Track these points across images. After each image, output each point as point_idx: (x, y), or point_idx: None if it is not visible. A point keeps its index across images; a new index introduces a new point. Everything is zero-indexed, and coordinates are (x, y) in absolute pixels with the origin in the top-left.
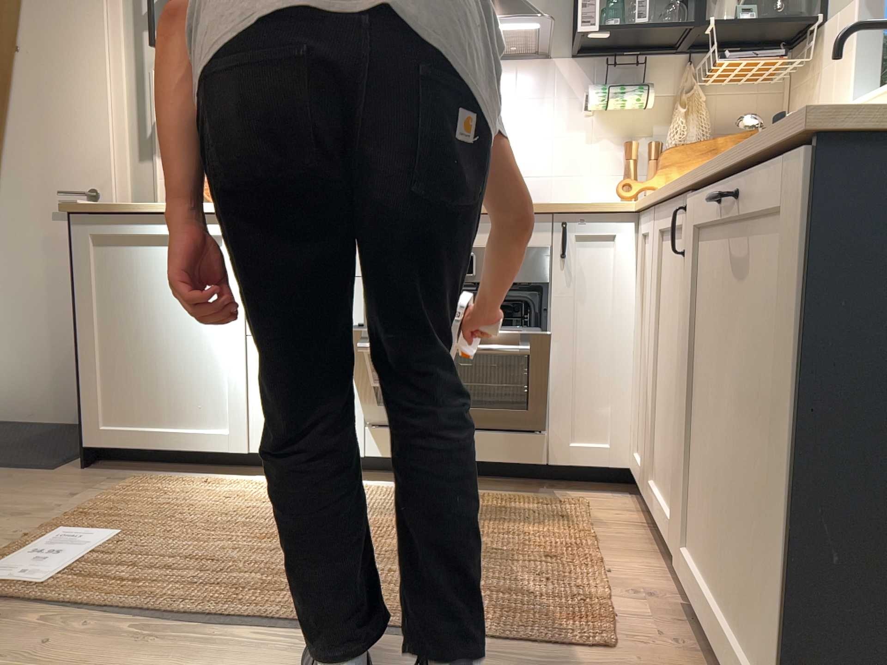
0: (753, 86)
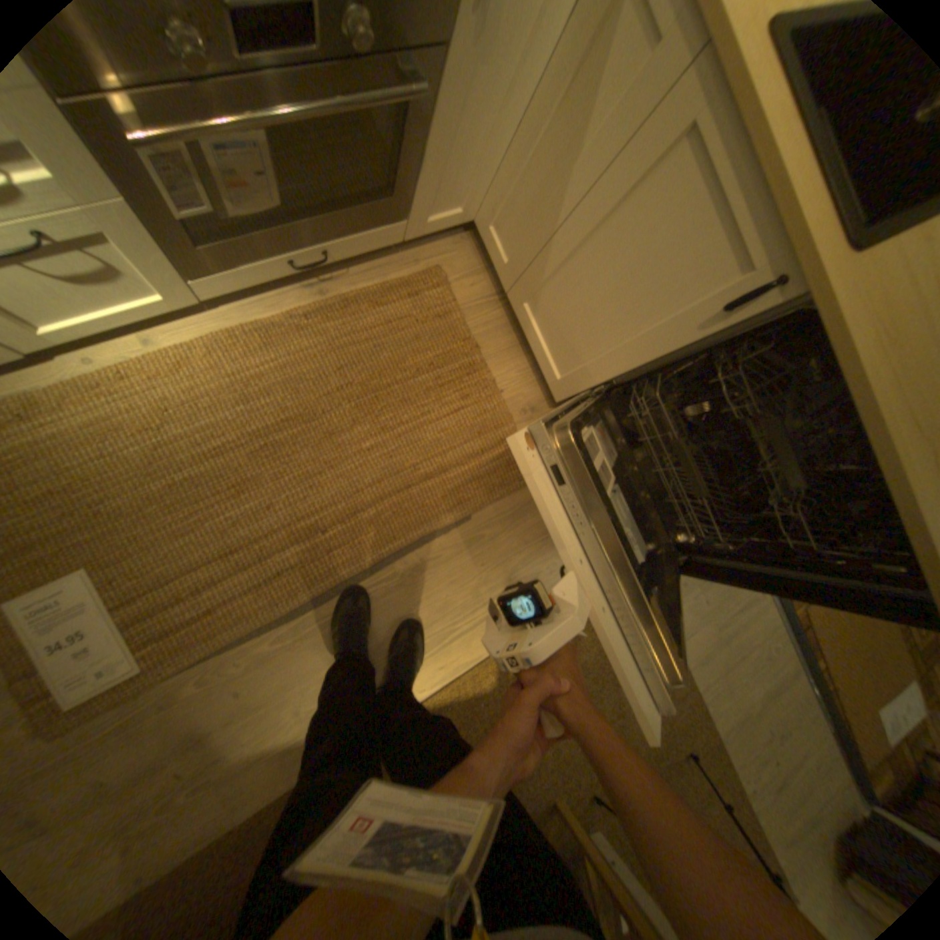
0: None
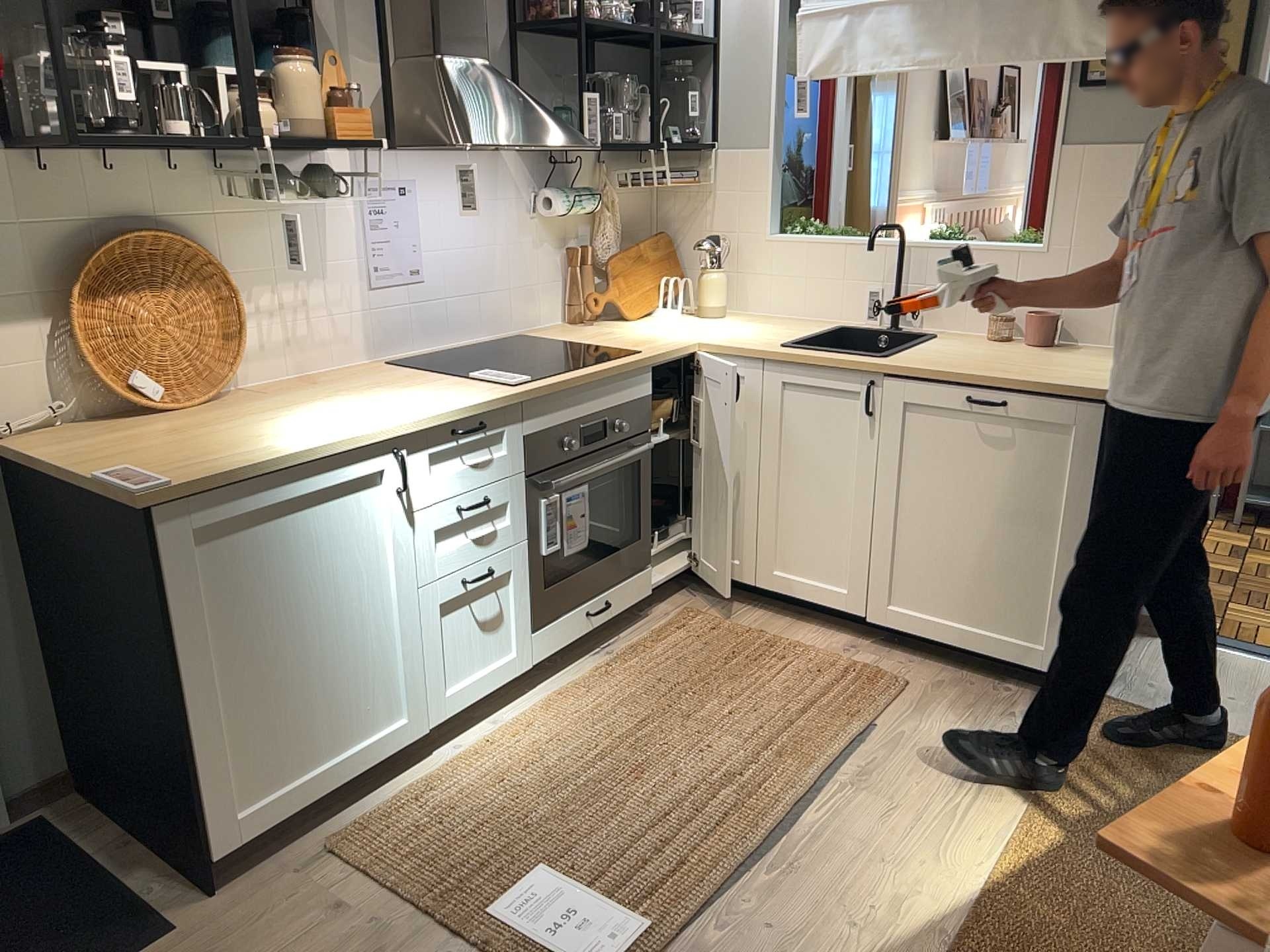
0: (645, 187)
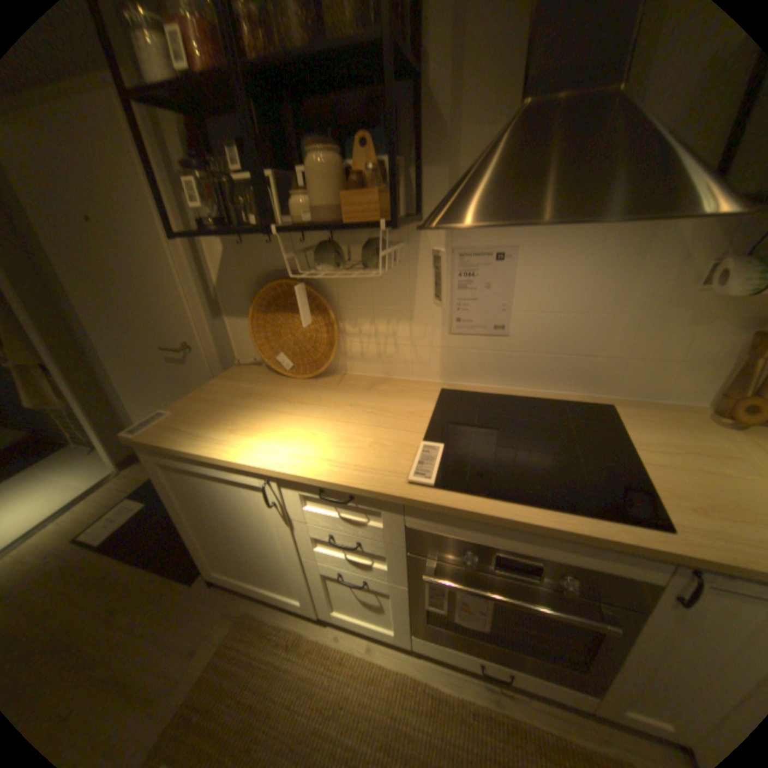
0: None
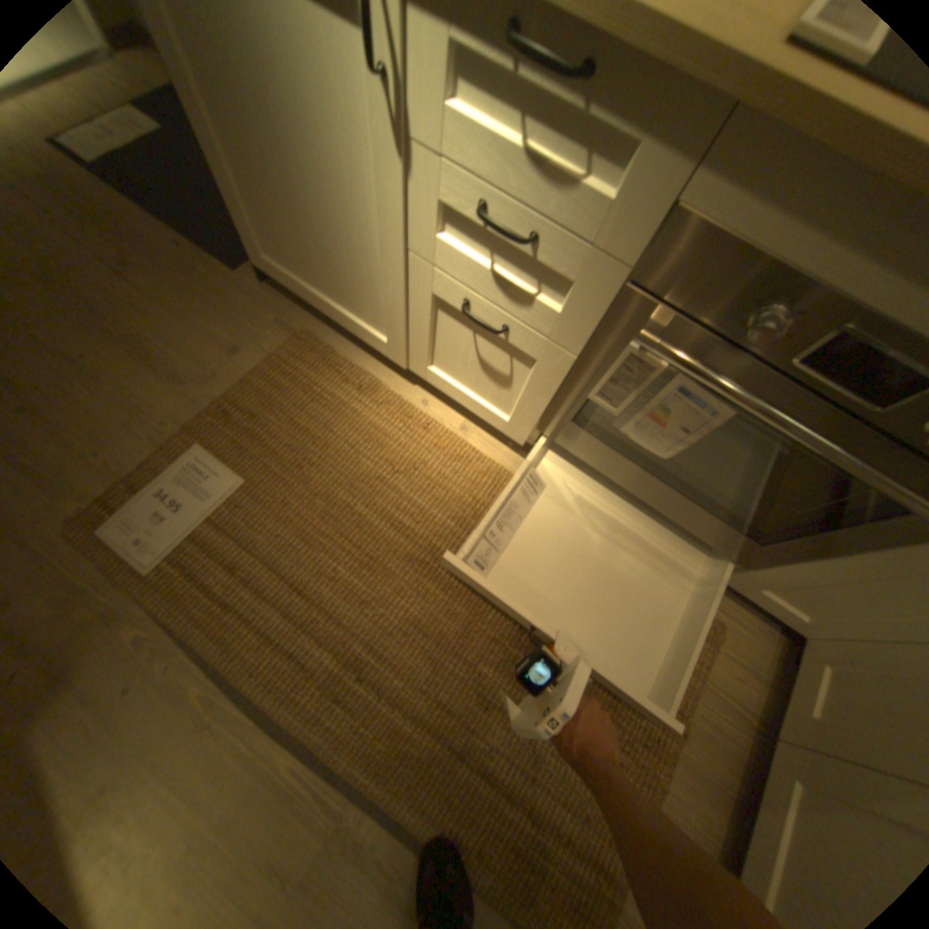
0: None
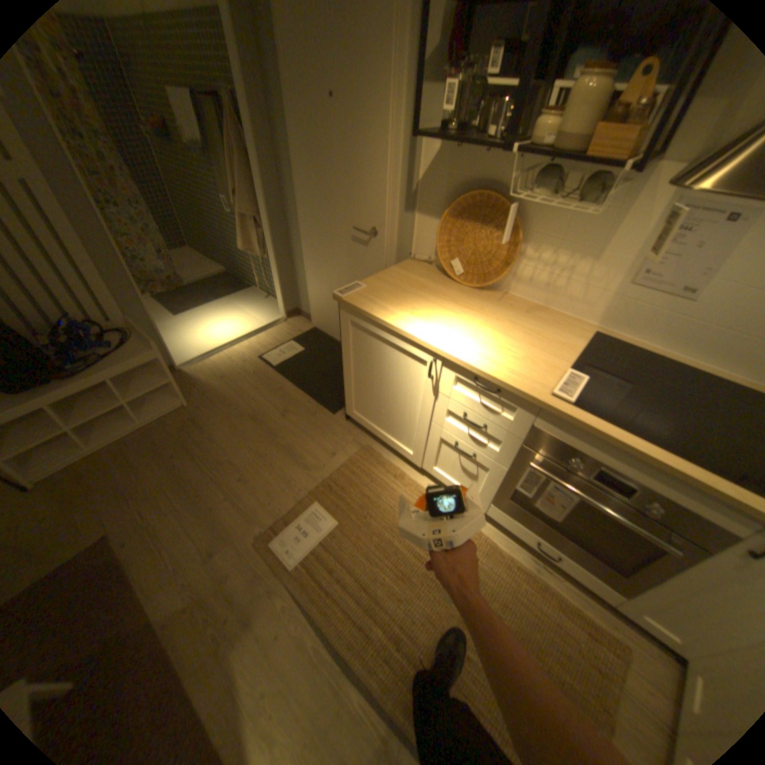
0: None
